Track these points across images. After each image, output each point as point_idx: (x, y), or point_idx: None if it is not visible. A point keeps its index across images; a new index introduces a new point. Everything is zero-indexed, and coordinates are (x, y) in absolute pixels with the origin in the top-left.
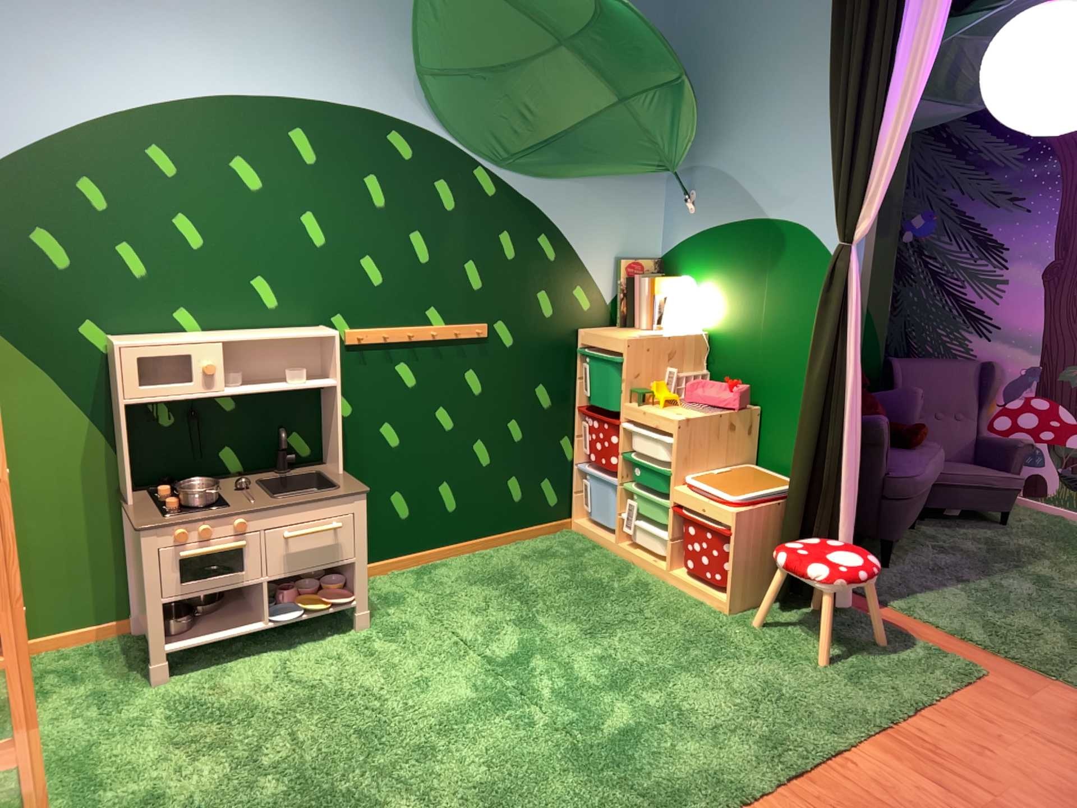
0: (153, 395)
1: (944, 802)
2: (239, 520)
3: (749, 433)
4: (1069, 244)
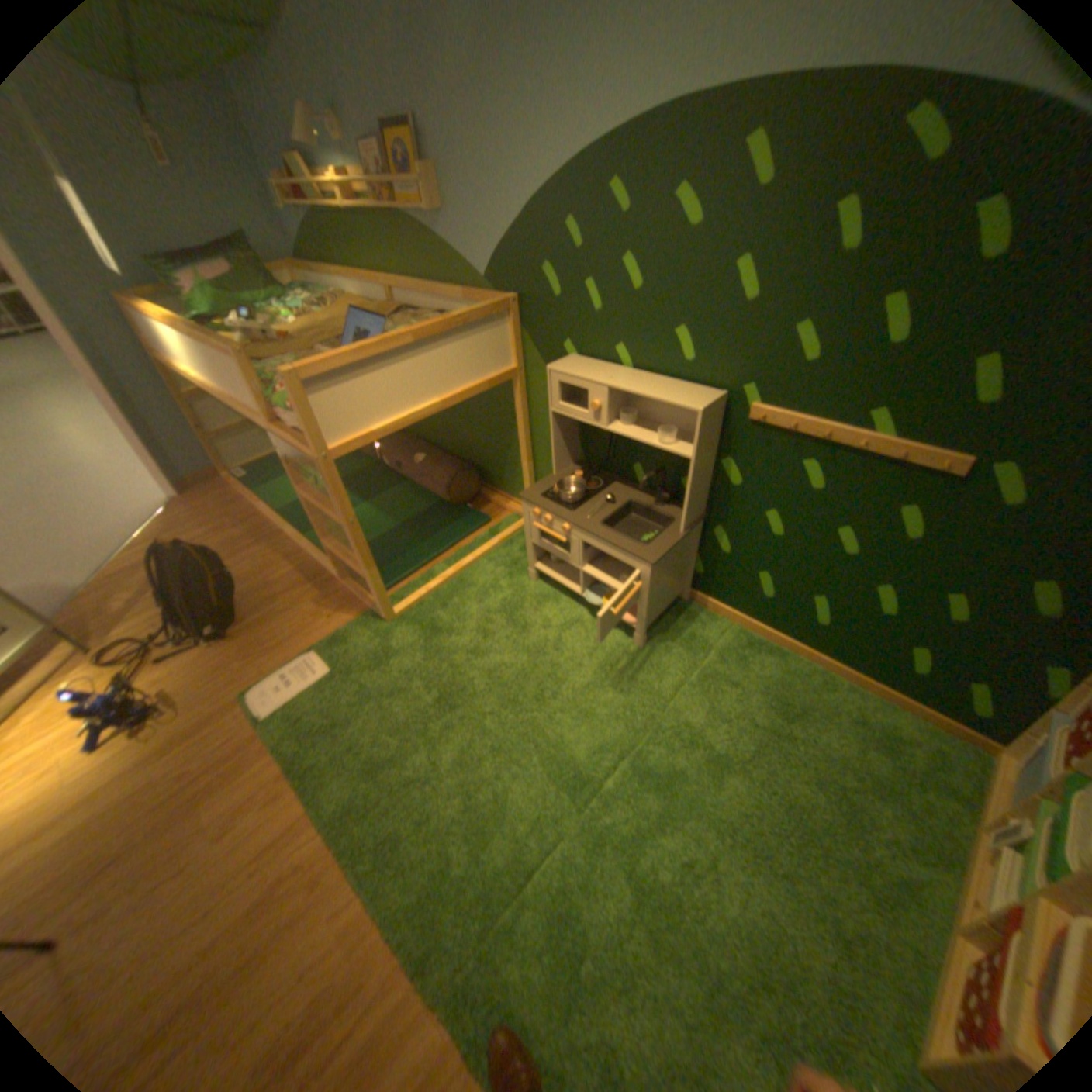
0: (565, 412)
1: None
2: (565, 525)
3: None
4: None
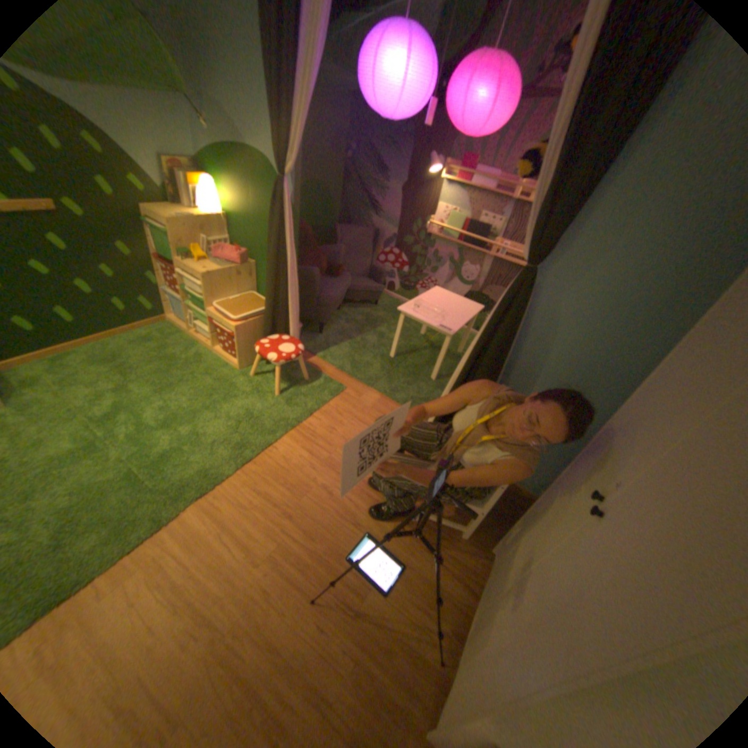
0: None
1: (308, 462)
2: None
3: (250, 276)
4: (415, 175)
